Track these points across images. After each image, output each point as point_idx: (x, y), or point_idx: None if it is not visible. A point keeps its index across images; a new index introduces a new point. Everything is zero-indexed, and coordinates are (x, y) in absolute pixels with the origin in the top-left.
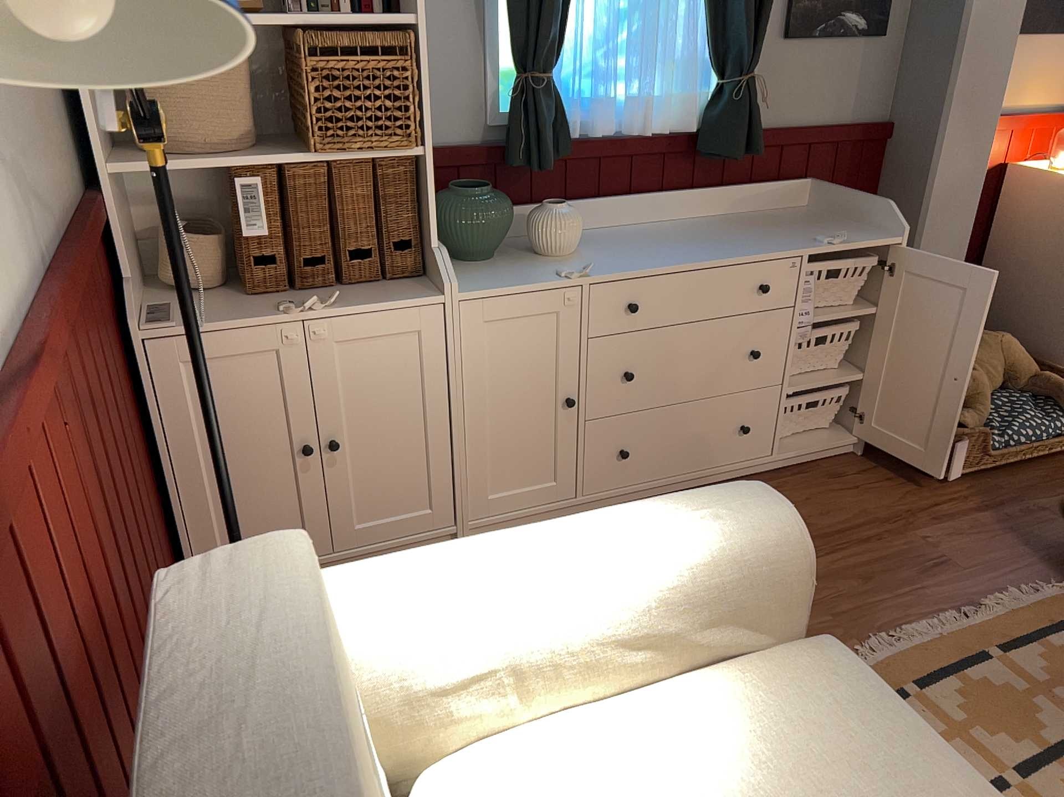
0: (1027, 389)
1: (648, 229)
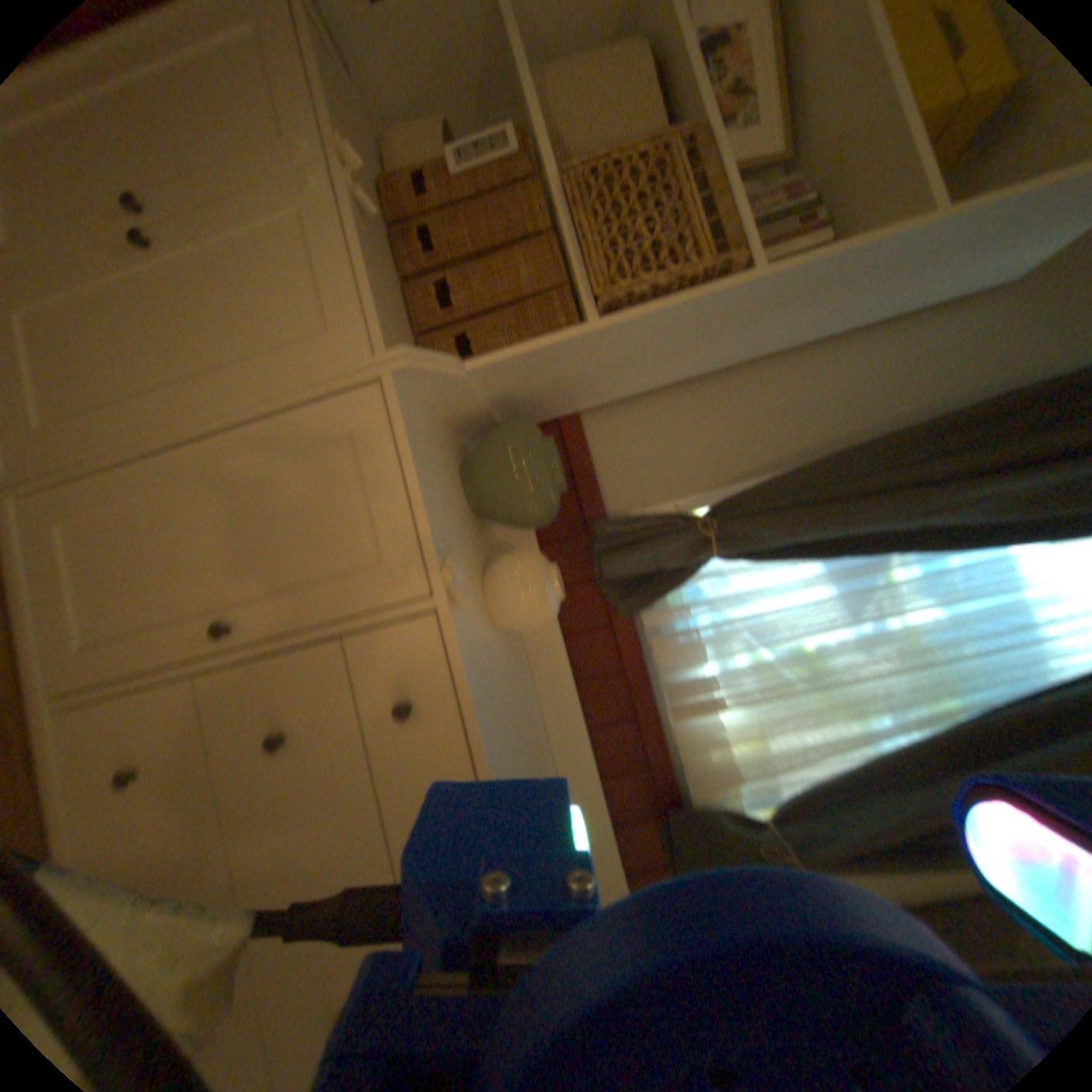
0: None
1: (546, 762)
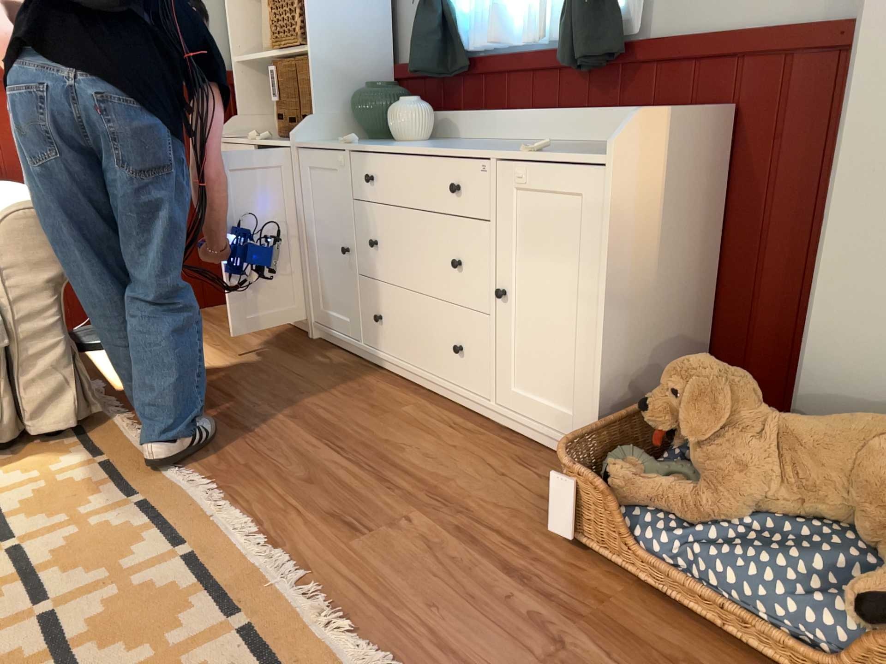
0: (883, 551)
1: (510, 142)
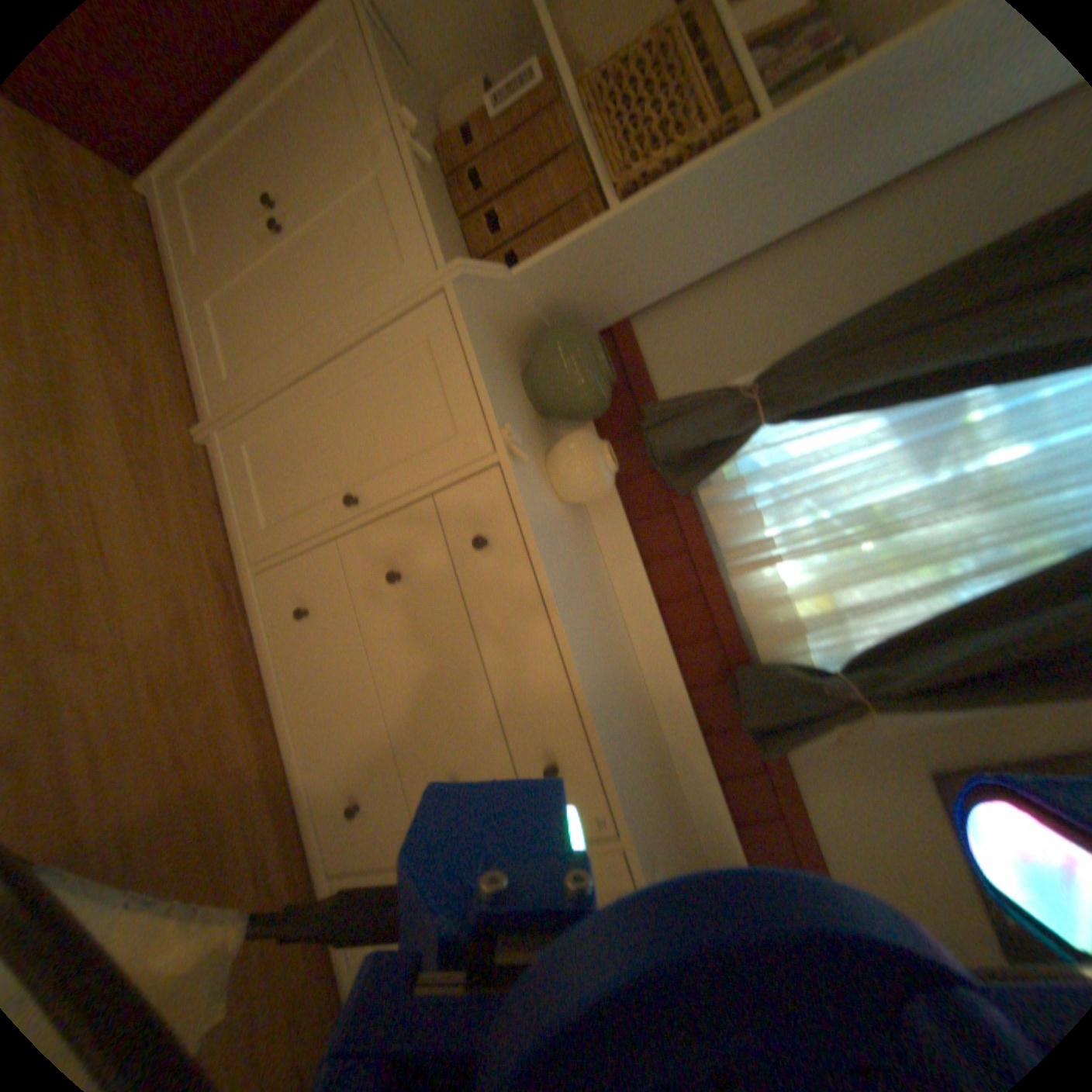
0: None
1: (618, 628)
